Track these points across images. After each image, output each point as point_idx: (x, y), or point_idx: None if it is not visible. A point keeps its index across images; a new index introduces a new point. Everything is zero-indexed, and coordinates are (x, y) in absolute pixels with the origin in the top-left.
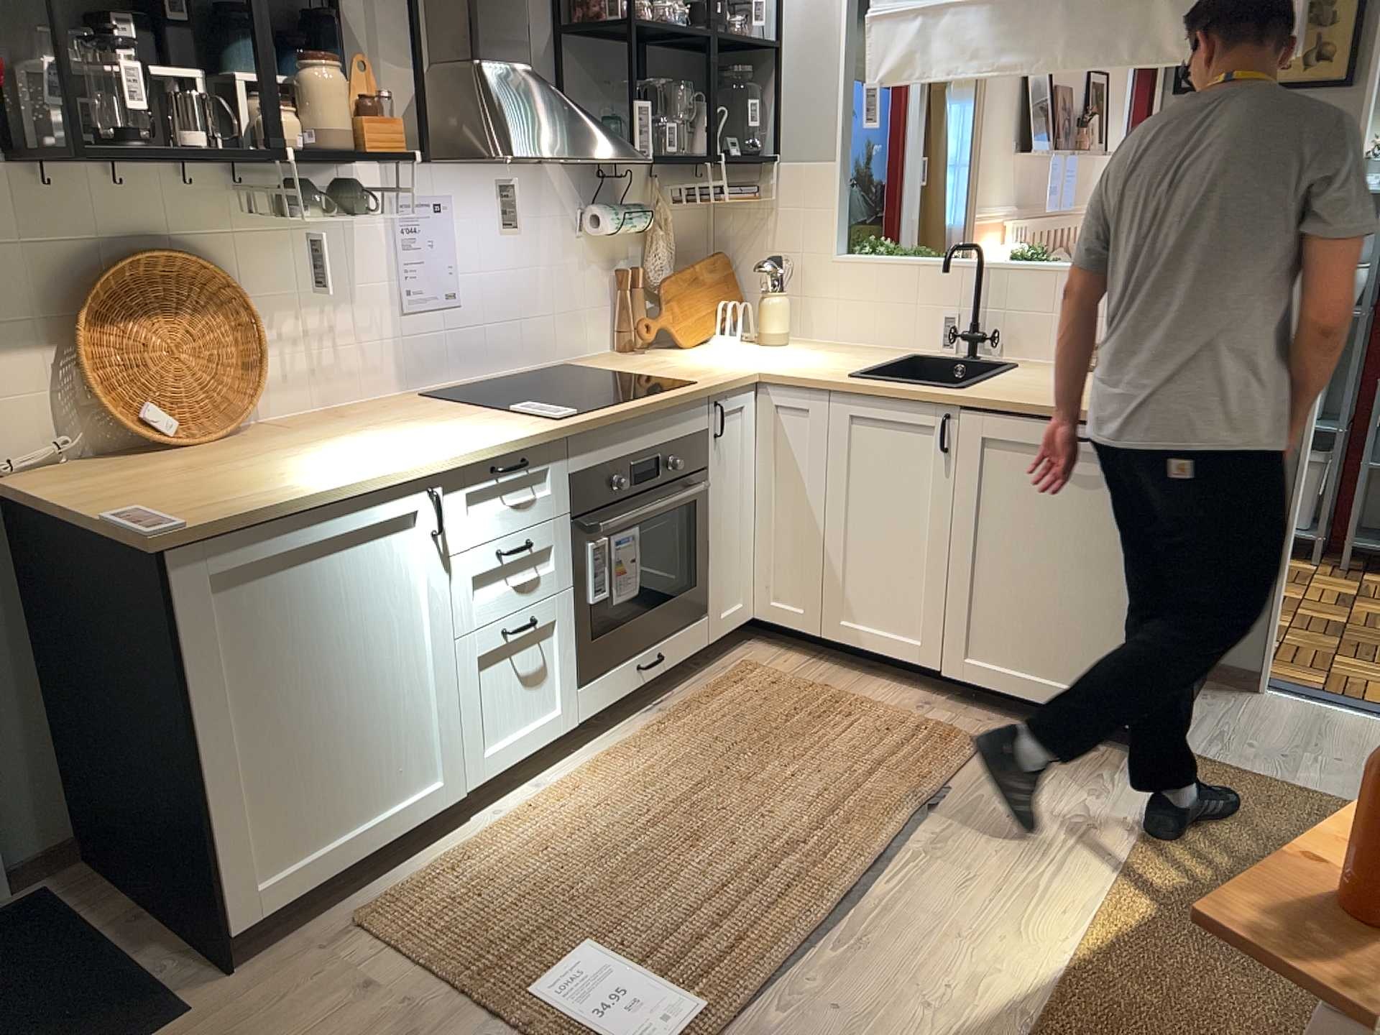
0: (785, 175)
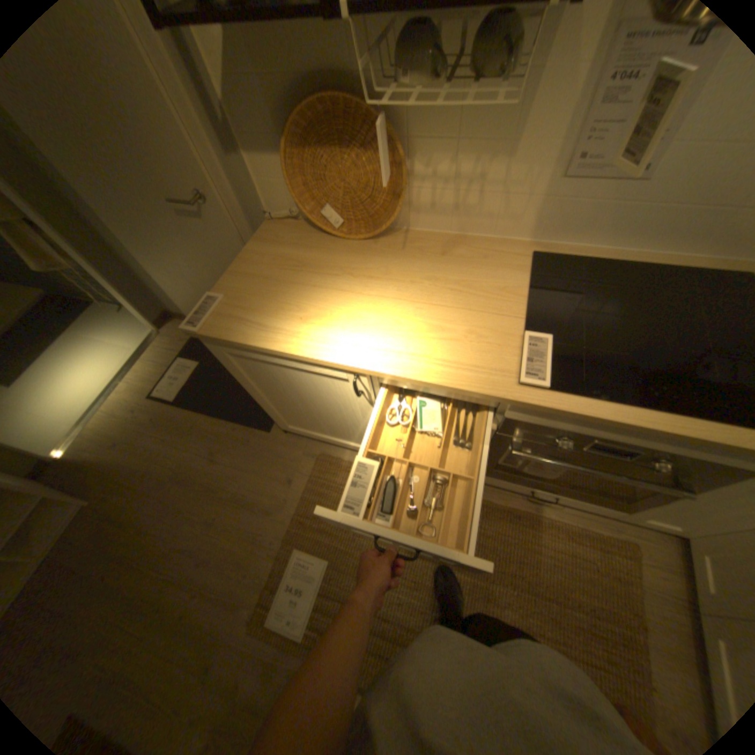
0: None
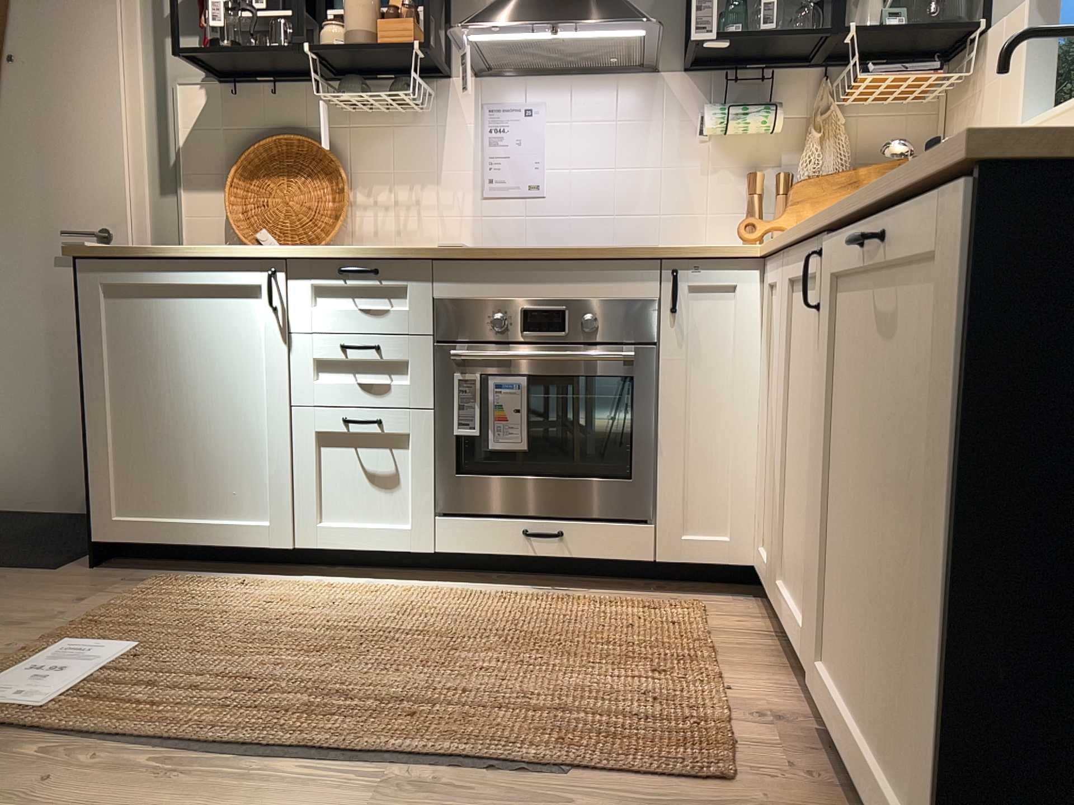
0: (986, 45)
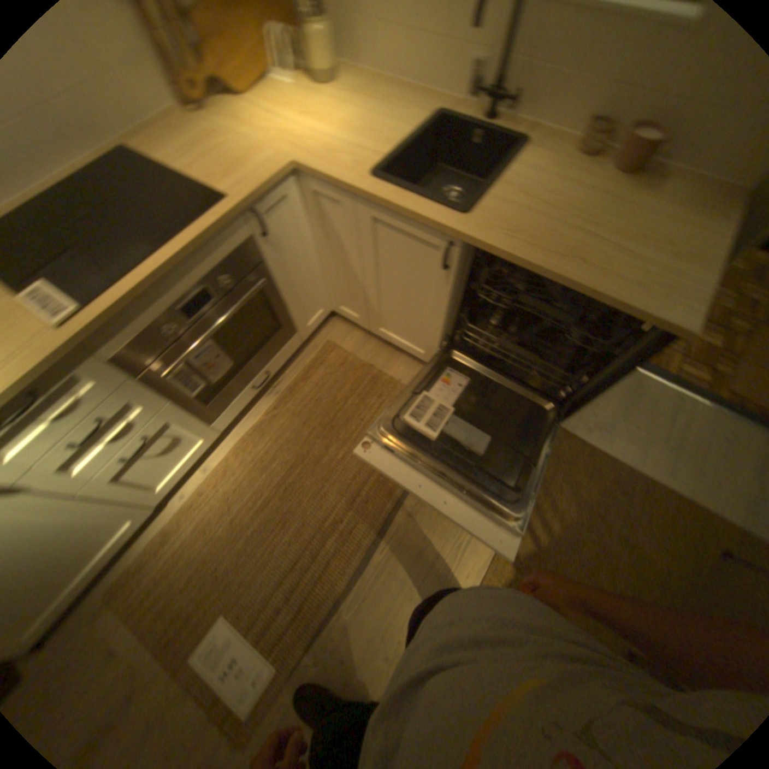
0: None
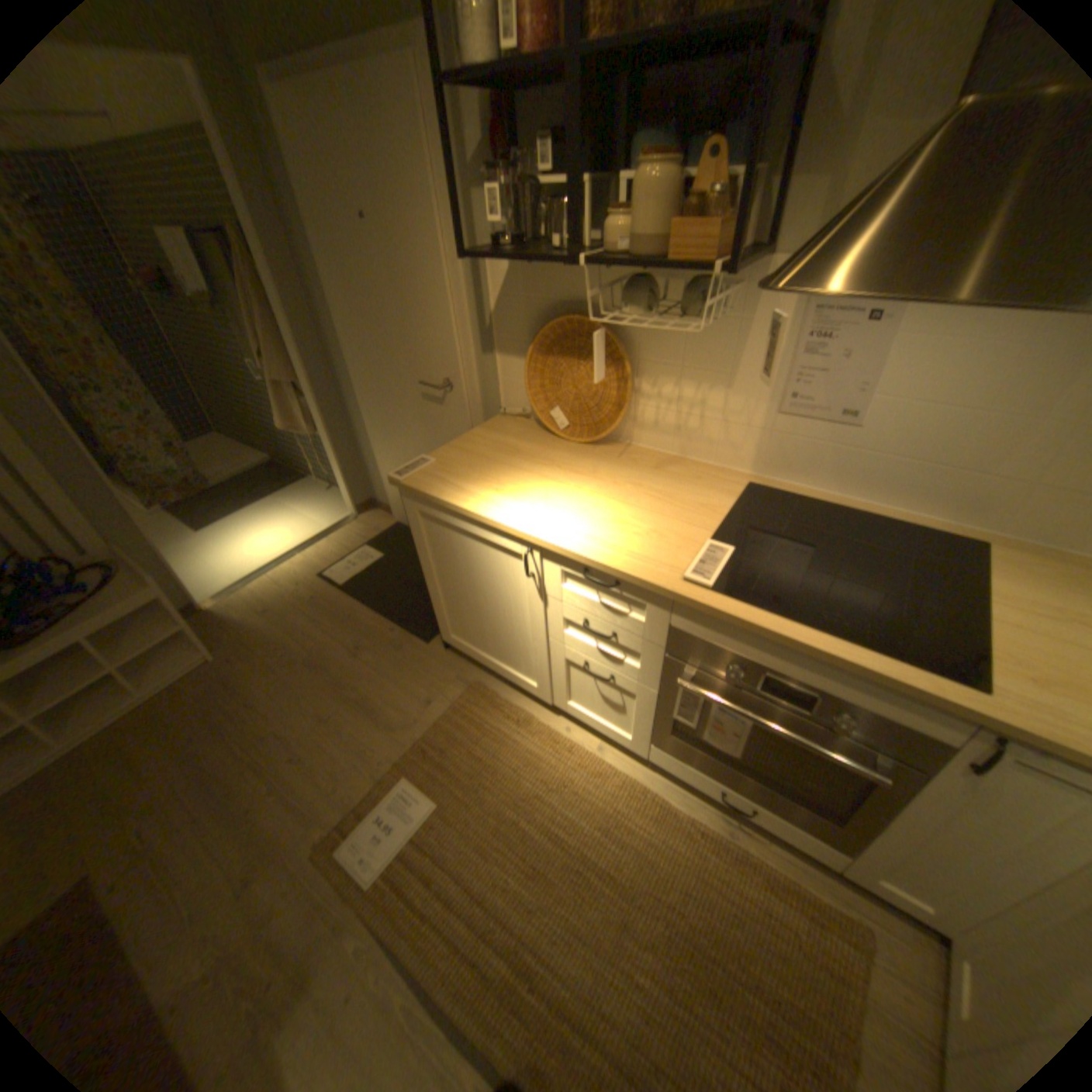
0: None
